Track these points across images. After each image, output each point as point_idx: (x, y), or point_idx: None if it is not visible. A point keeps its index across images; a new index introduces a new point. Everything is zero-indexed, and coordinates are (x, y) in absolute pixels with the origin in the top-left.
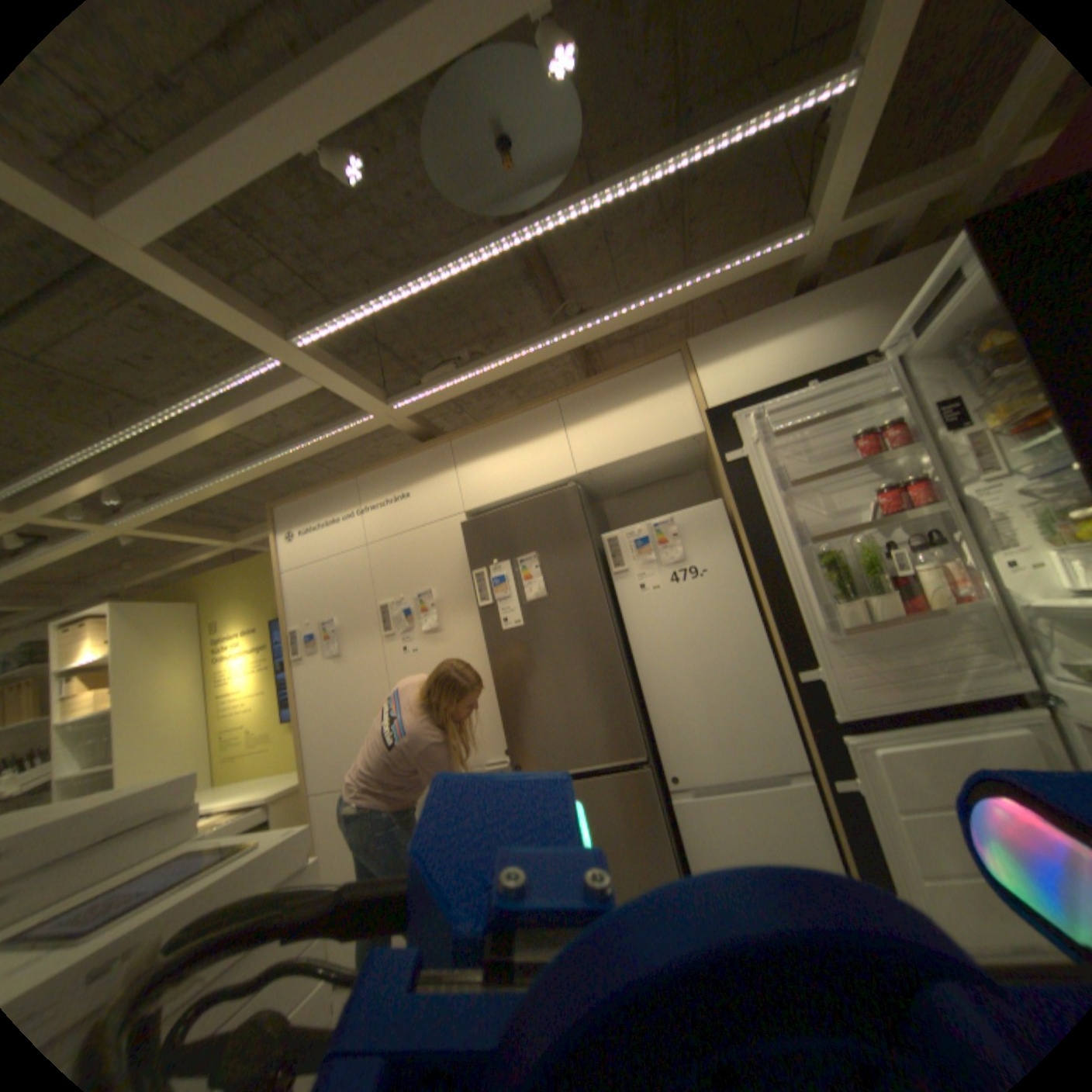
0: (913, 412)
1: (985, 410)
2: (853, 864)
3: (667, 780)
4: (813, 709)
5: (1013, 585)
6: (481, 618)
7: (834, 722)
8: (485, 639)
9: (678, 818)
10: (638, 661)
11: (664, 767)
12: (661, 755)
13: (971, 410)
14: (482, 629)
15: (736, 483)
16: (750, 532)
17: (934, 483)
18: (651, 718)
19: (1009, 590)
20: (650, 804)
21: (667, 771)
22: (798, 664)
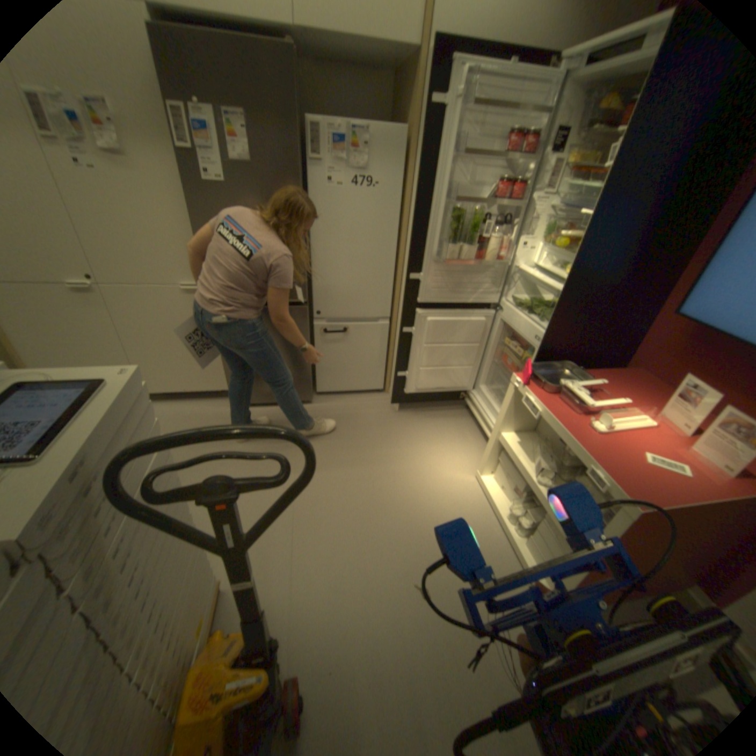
0: (543, 119)
1: (573, 147)
2: (390, 357)
3: (313, 311)
4: (409, 294)
5: (519, 255)
6: (174, 157)
7: (415, 301)
8: (179, 180)
9: (314, 331)
10: (313, 237)
11: (313, 304)
12: (312, 297)
13: (567, 142)
14: (176, 169)
15: (426, 121)
16: (417, 167)
17: (522, 177)
18: (312, 275)
19: (512, 253)
20: (303, 324)
21: (315, 307)
22: (412, 269)
